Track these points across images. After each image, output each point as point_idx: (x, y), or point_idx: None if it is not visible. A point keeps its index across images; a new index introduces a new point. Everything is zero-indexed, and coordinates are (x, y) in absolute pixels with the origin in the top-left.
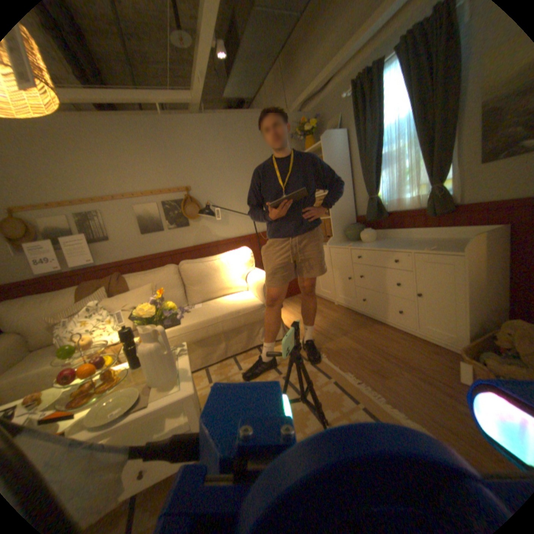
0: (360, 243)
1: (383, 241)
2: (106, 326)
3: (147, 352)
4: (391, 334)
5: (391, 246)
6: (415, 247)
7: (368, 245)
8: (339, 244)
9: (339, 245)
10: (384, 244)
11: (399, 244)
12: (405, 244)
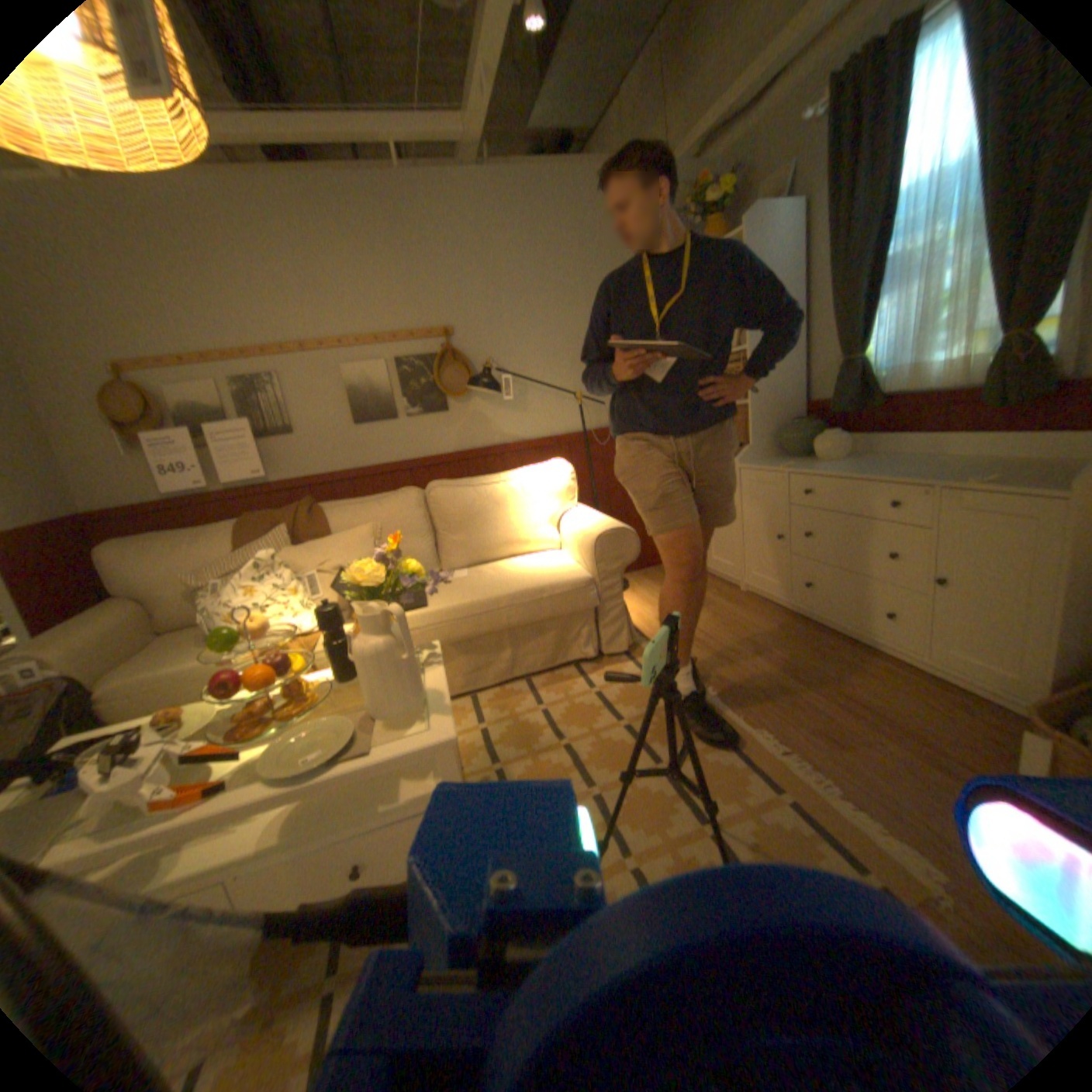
0: (811, 462)
1: (866, 460)
2: (289, 599)
3: (371, 653)
4: (862, 660)
5: (887, 471)
6: (943, 475)
7: (830, 466)
8: (764, 462)
9: (763, 464)
10: (870, 465)
11: (906, 467)
12: (919, 467)
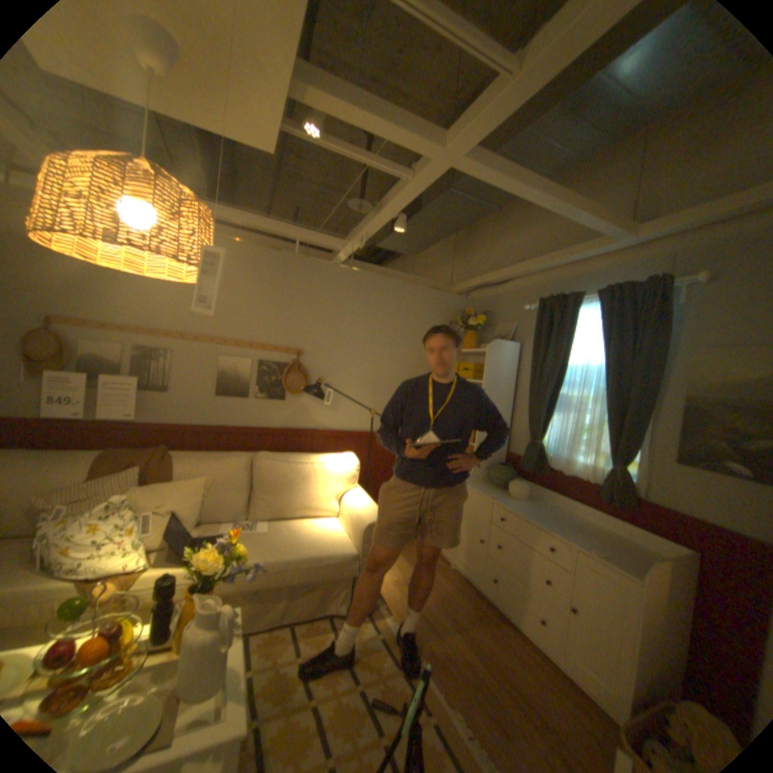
0: (506, 497)
1: (536, 506)
2: (124, 542)
3: (199, 648)
4: (523, 651)
5: (549, 525)
6: (579, 540)
7: (517, 506)
8: (478, 487)
9: (478, 489)
10: (539, 514)
11: (559, 523)
12: (566, 527)
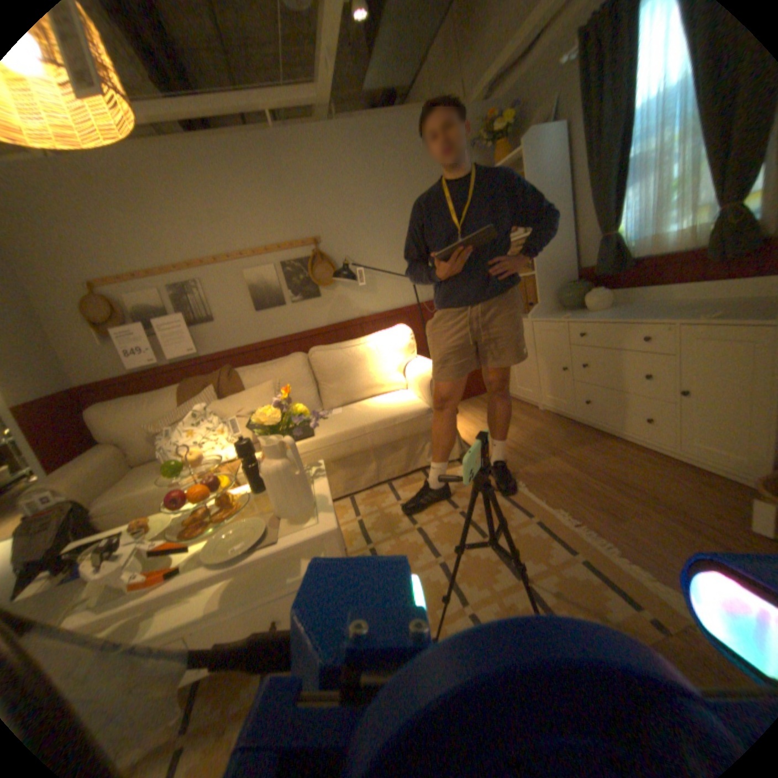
0: (583, 313)
1: (624, 308)
2: (218, 437)
3: (273, 472)
4: (631, 454)
5: (639, 315)
6: (681, 315)
7: (597, 314)
8: (549, 315)
9: (549, 317)
10: (627, 312)
11: (653, 311)
12: (663, 311)
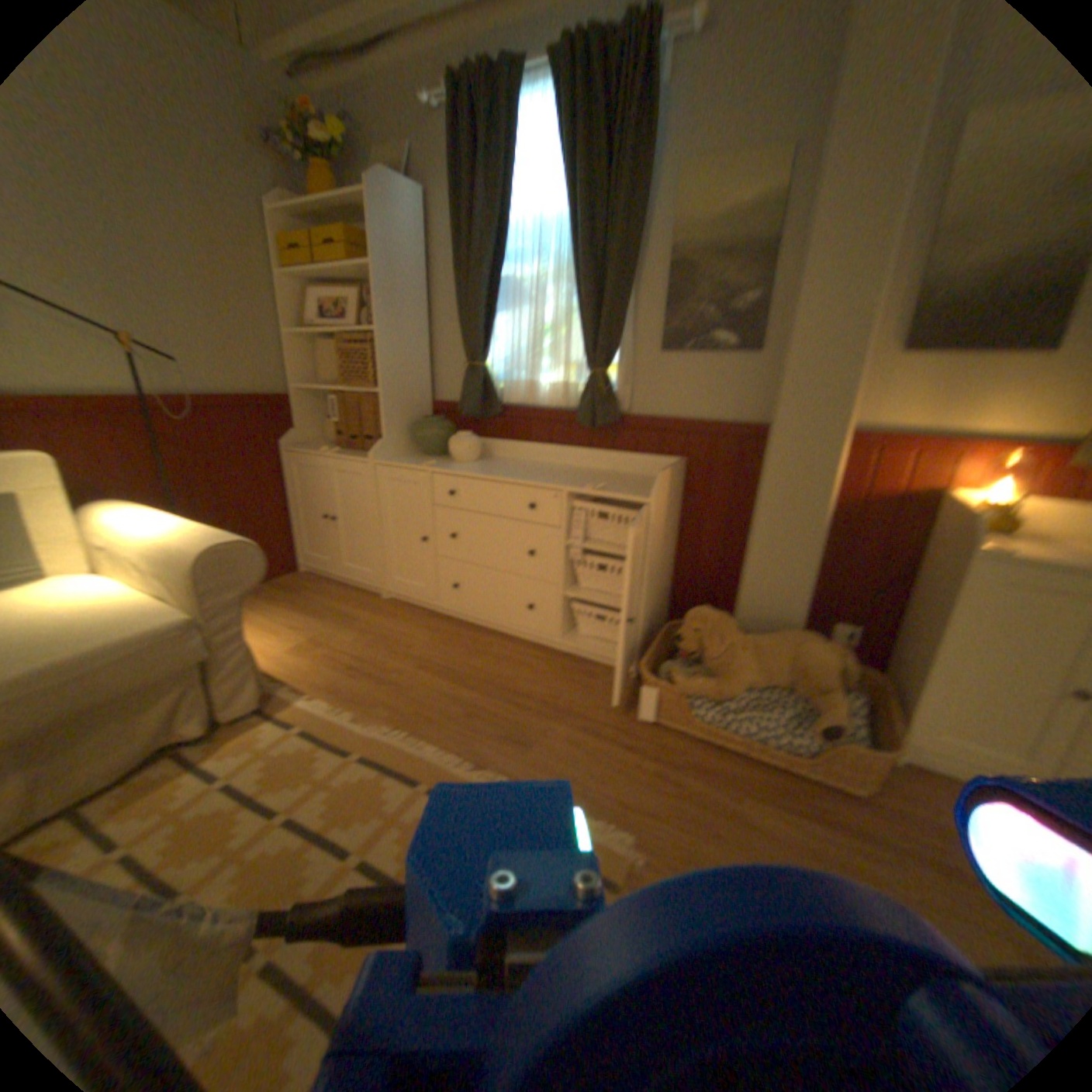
0: (446, 463)
1: (493, 464)
2: None
3: None
4: (509, 651)
5: (519, 477)
6: (562, 482)
7: (467, 468)
8: (398, 459)
9: (399, 462)
10: (500, 470)
11: (530, 473)
12: (540, 474)
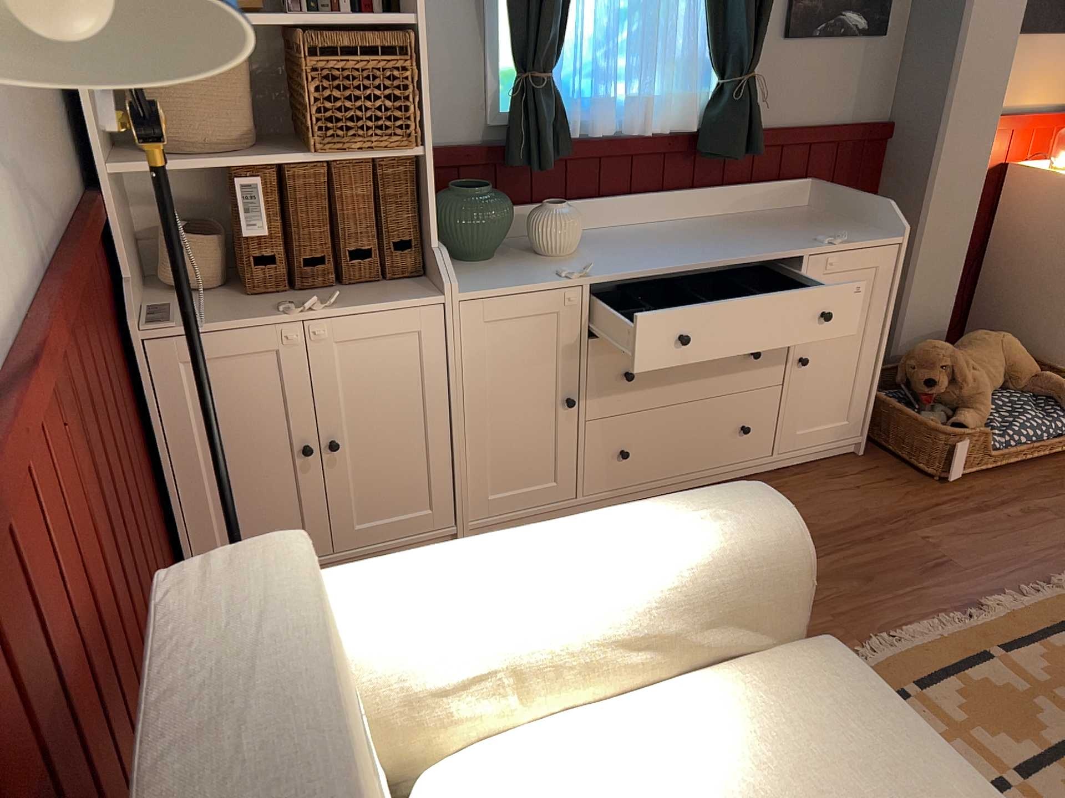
0: (557, 262)
1: (605, 244)
2: None
3: None
4: None
5: (719, 252)
6: (777, 244)
7: (615, 260)
8: (476, 279)
9: (502, 282)
10: (654, 249)
11: (698, 243)
12: (713, 241)
